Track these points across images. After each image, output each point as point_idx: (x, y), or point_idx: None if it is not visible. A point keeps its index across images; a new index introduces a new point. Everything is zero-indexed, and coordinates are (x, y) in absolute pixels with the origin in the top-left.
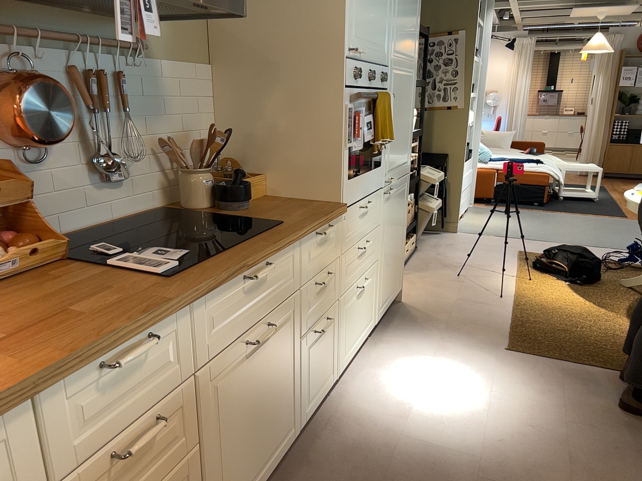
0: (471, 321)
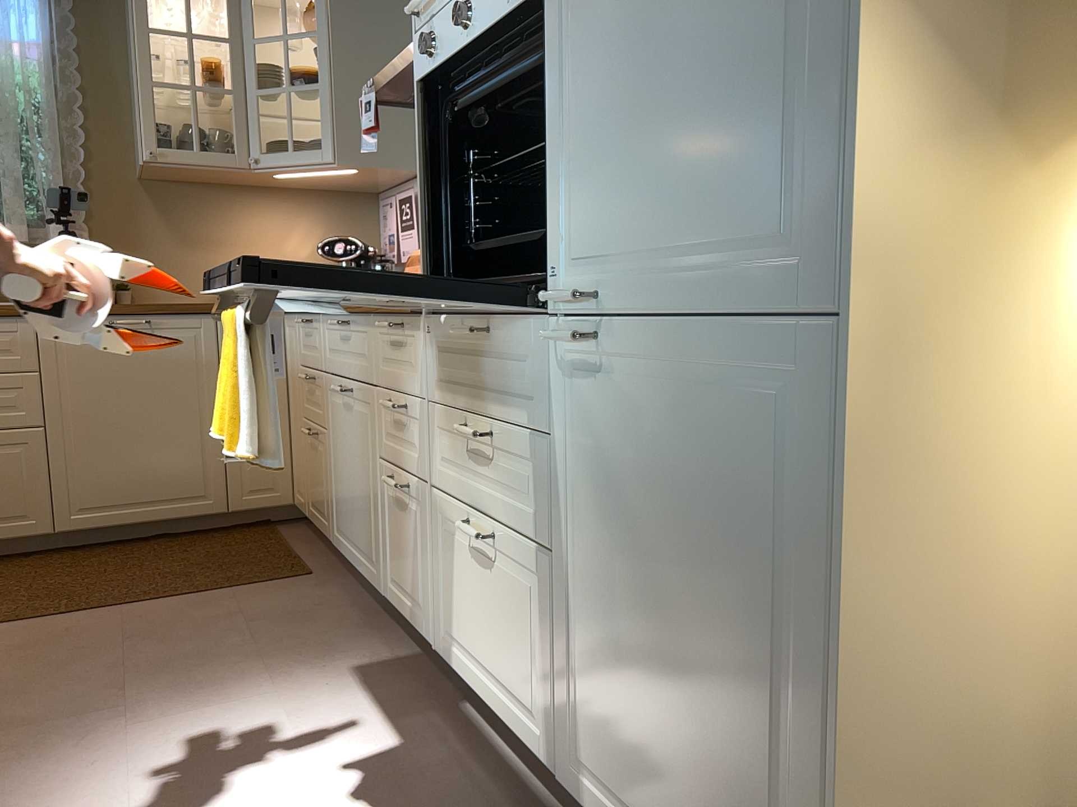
0: None
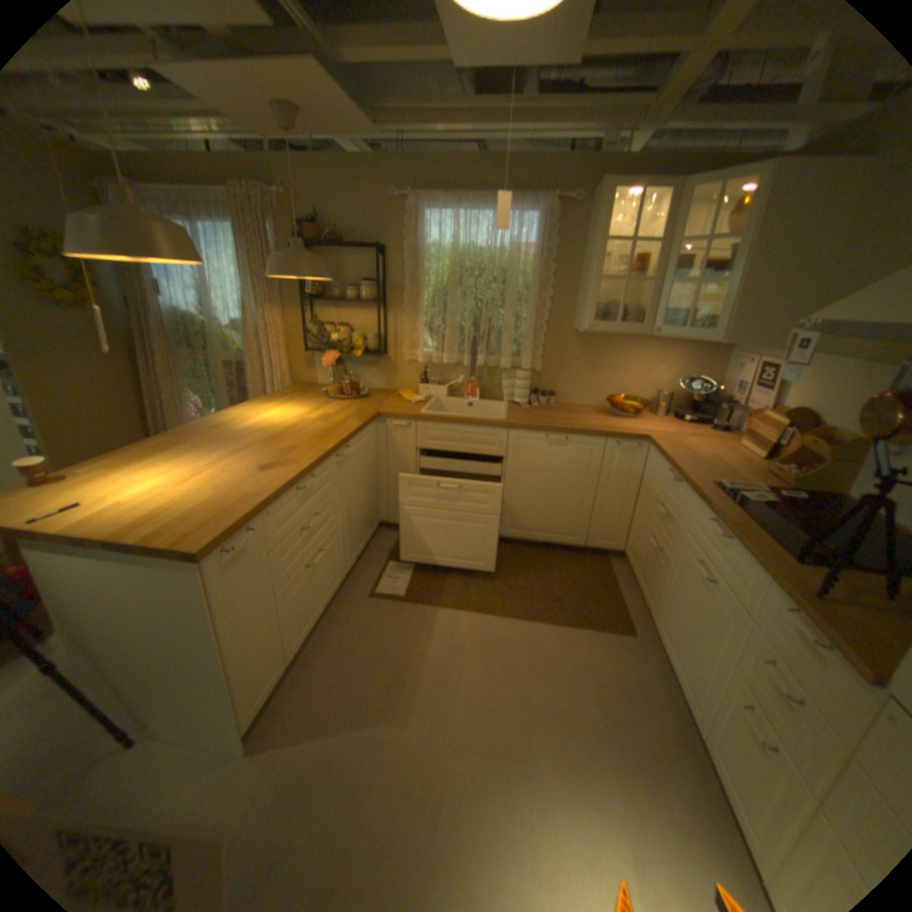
0: None
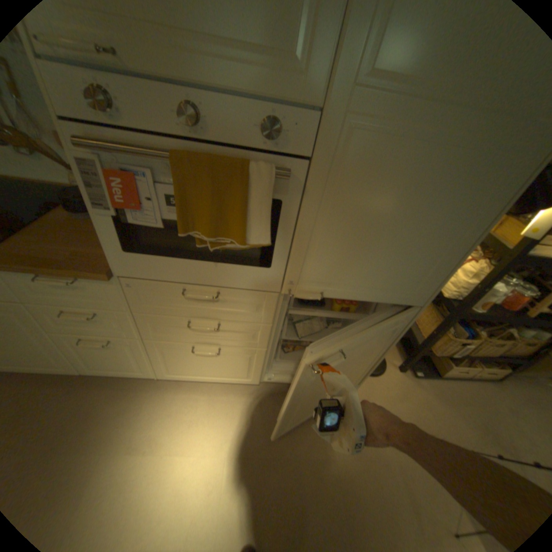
0: (352, 497)
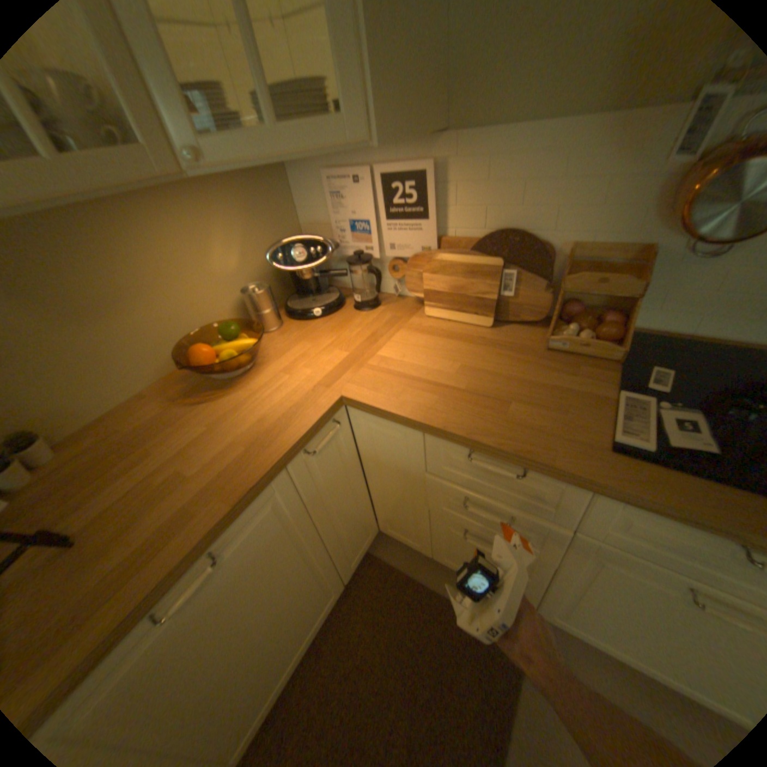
0: None
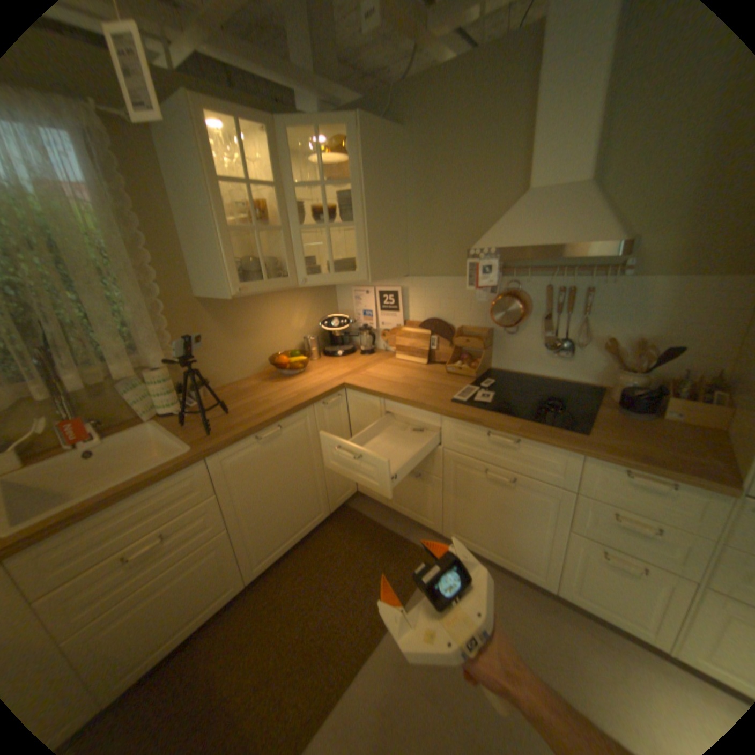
0: None
